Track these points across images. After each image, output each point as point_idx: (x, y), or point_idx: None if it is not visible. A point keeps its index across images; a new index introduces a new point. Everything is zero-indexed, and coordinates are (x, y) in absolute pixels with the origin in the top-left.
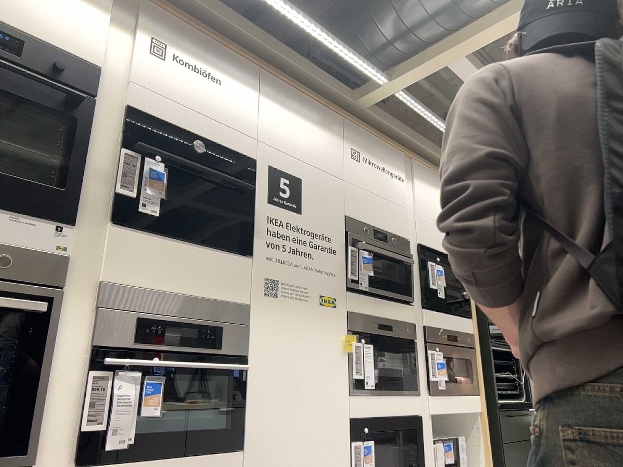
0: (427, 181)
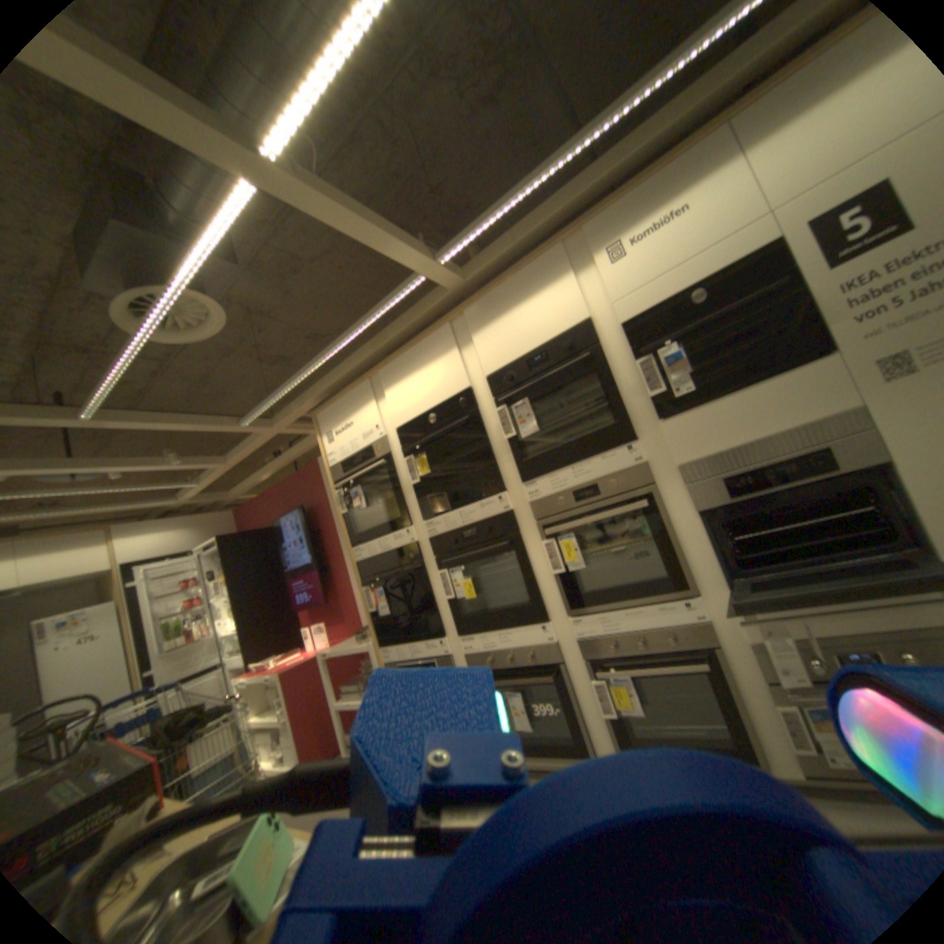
0: None
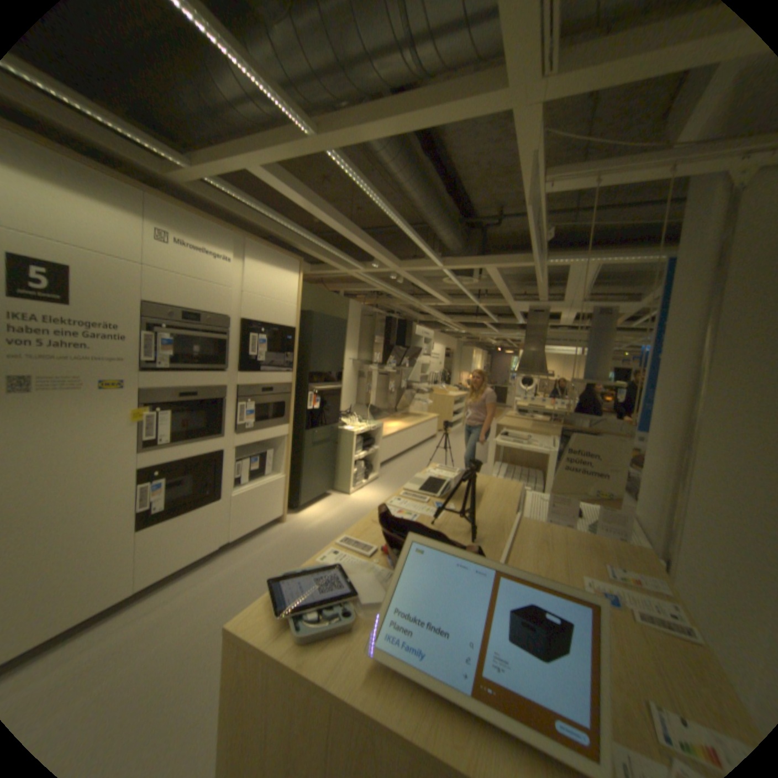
0: (270, 259)
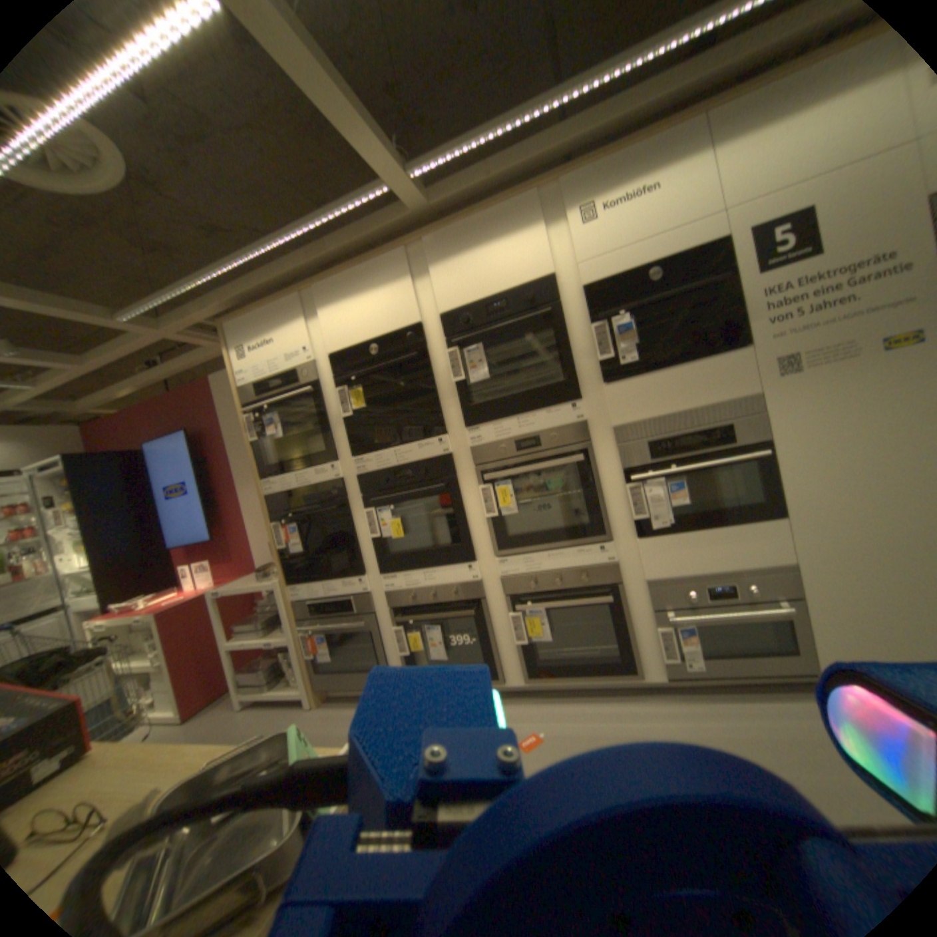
0: None
